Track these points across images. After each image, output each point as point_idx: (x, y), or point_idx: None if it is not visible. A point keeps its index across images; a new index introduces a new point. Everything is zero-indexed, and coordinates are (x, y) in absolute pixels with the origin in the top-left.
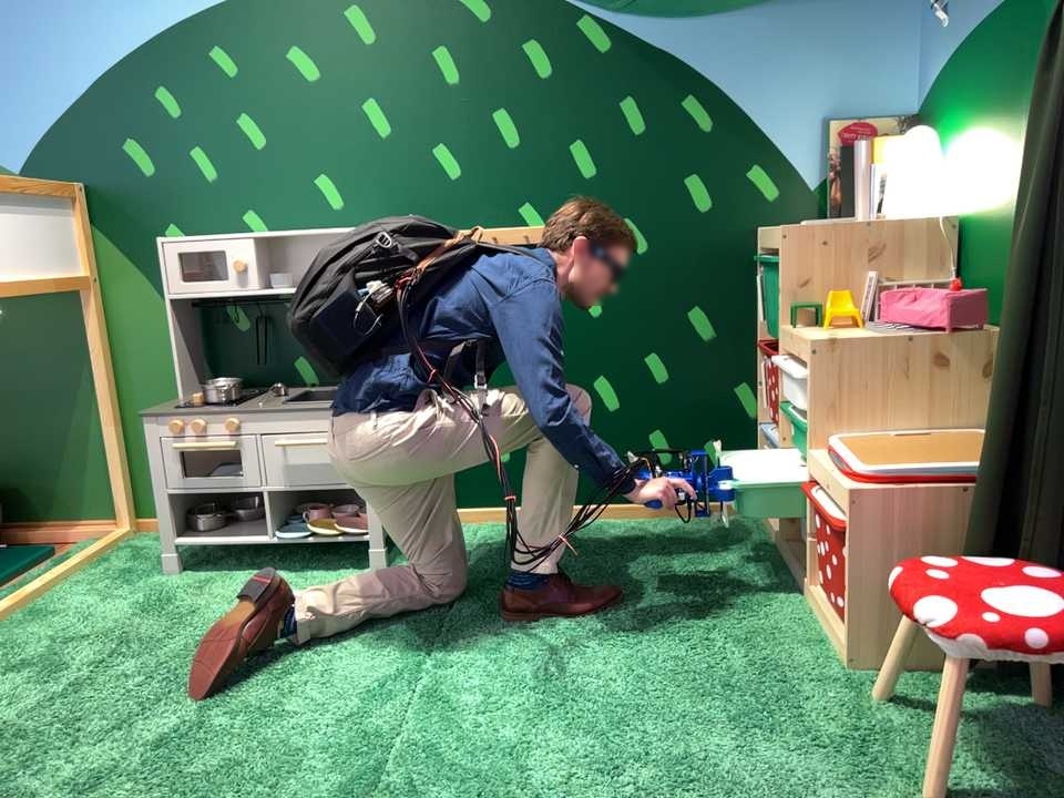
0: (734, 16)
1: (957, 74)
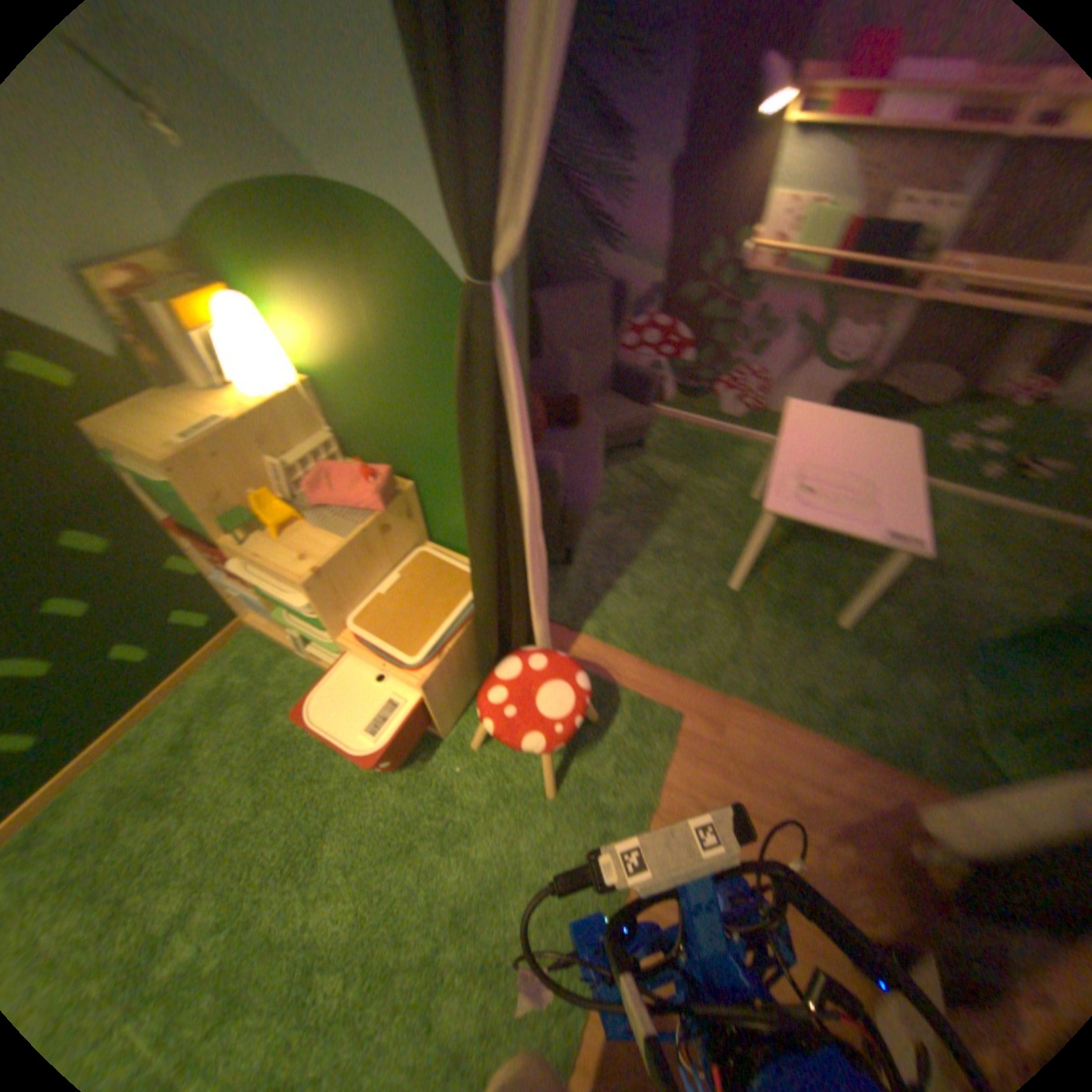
0: None
1: (235, 226)
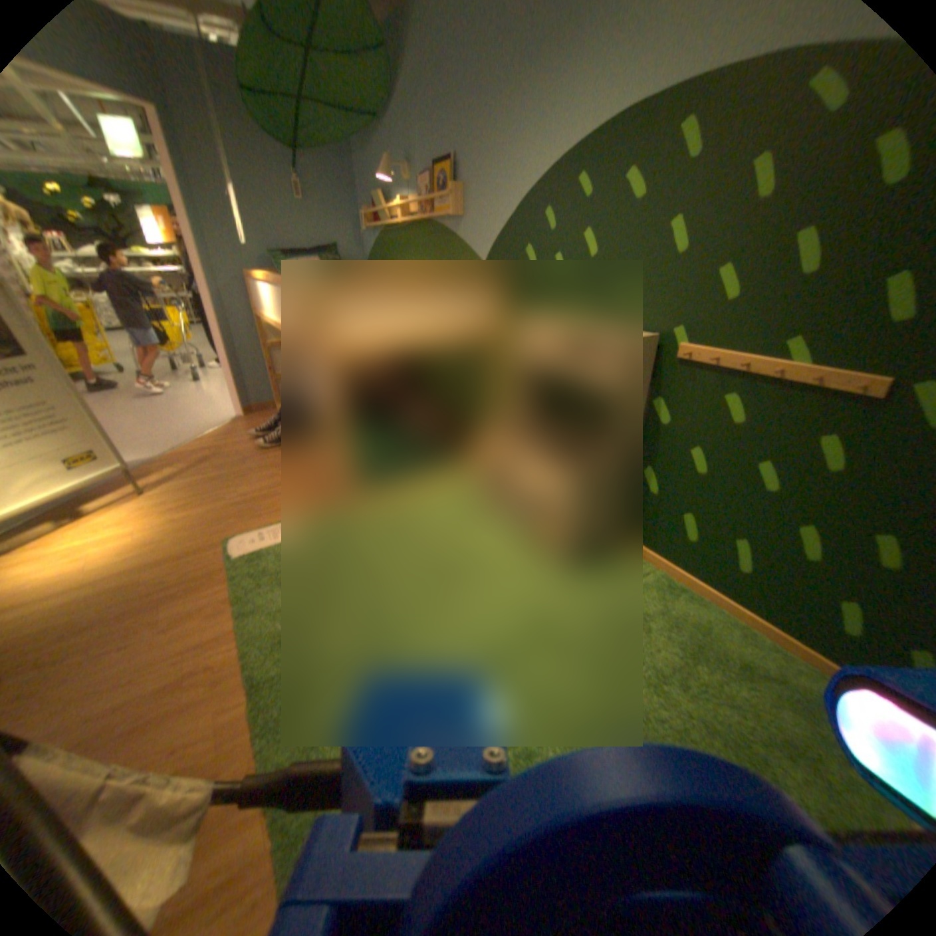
0: None
1: None
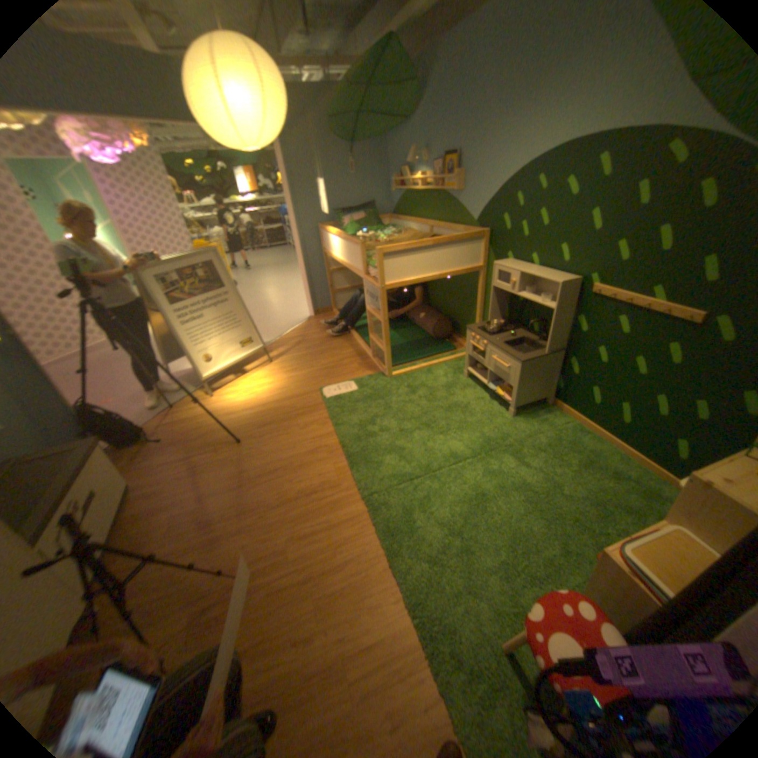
0: None
1: None
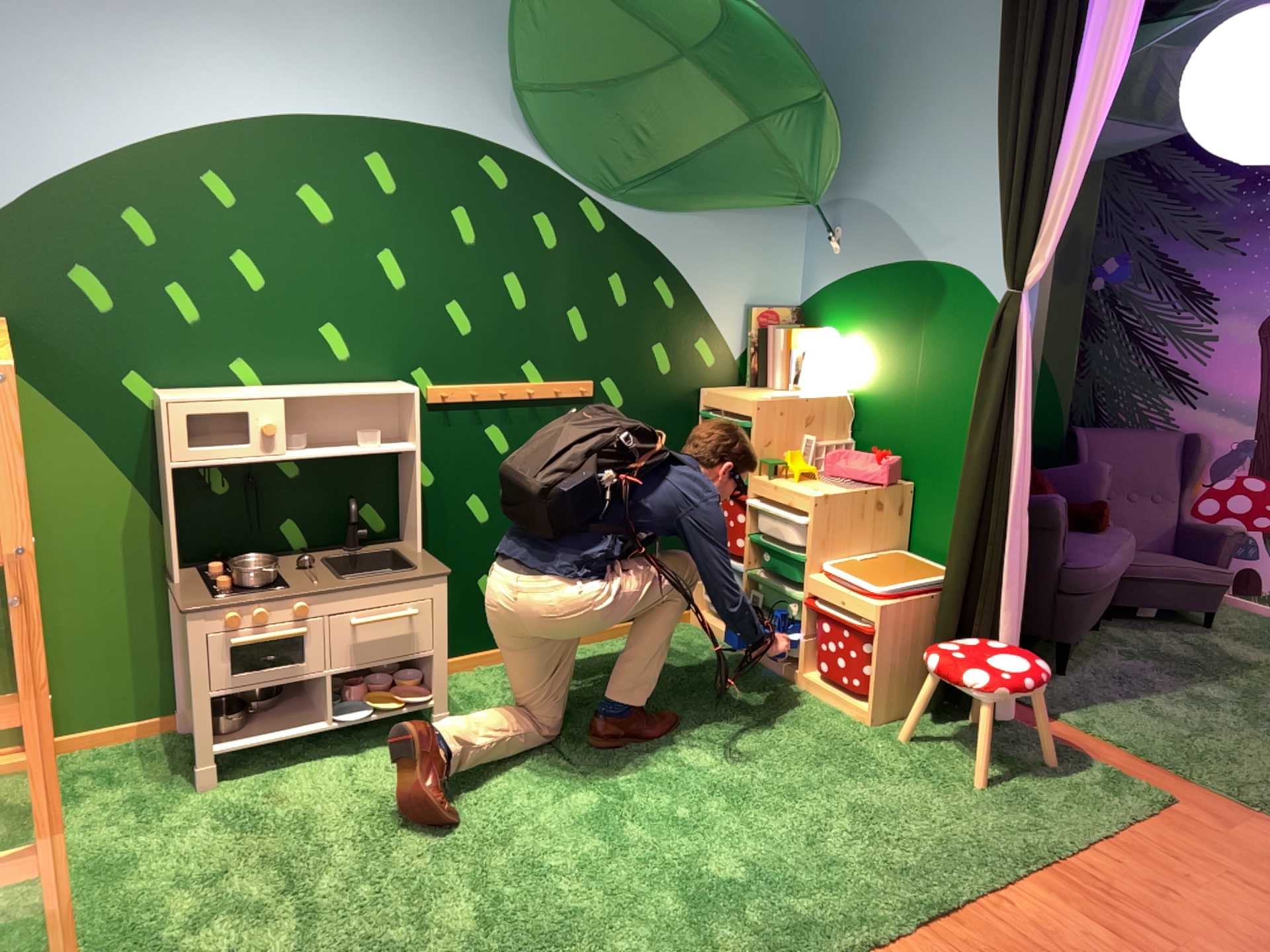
0: (693, 221)
1: (845, 296)
